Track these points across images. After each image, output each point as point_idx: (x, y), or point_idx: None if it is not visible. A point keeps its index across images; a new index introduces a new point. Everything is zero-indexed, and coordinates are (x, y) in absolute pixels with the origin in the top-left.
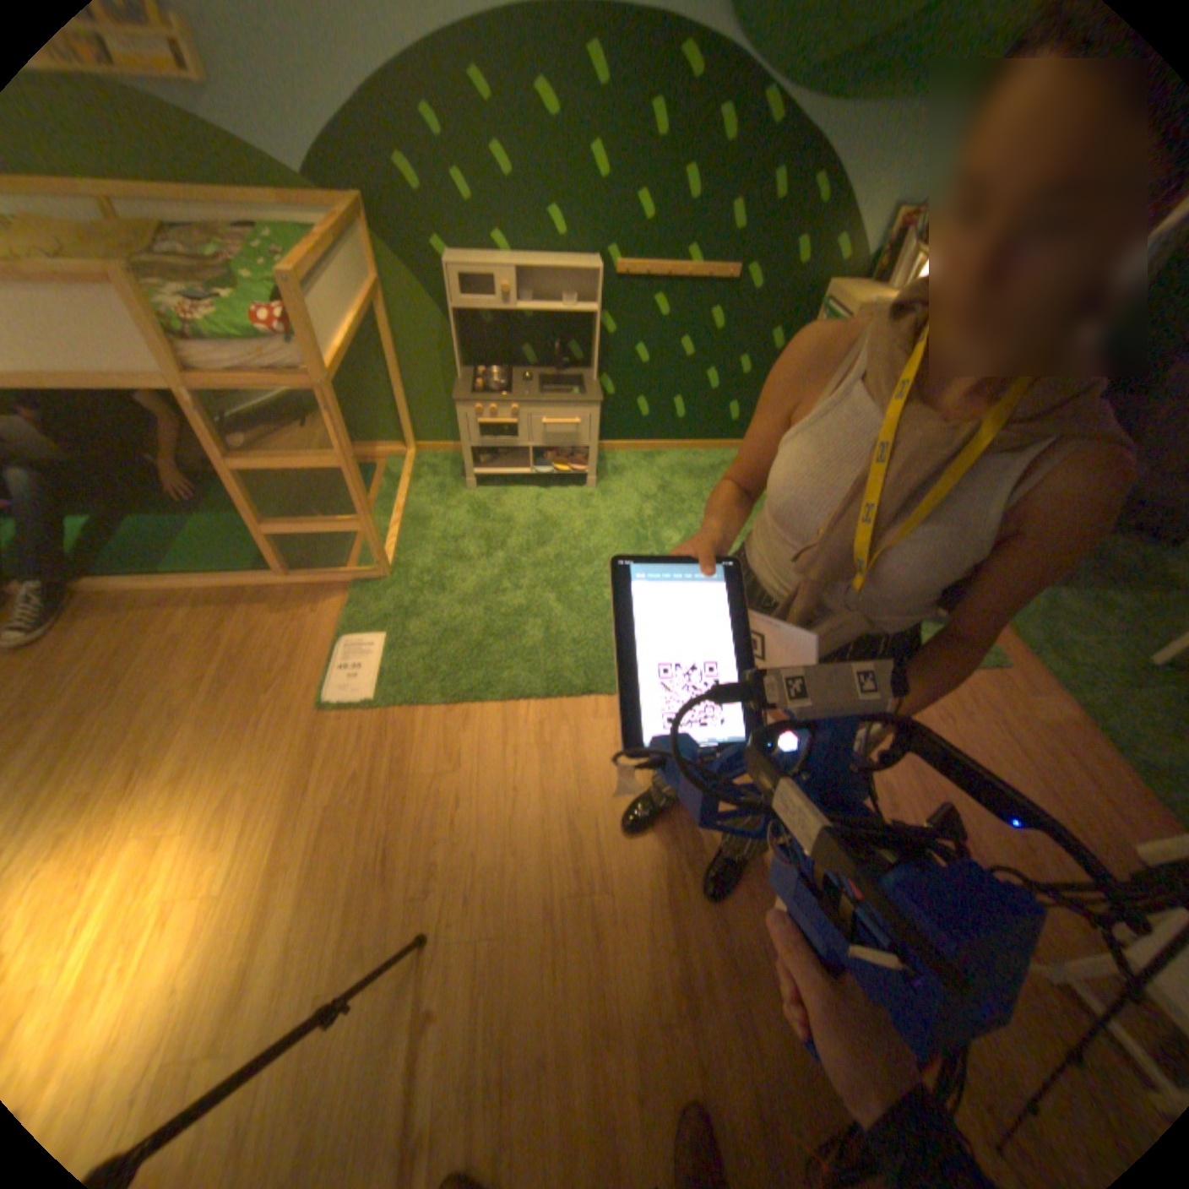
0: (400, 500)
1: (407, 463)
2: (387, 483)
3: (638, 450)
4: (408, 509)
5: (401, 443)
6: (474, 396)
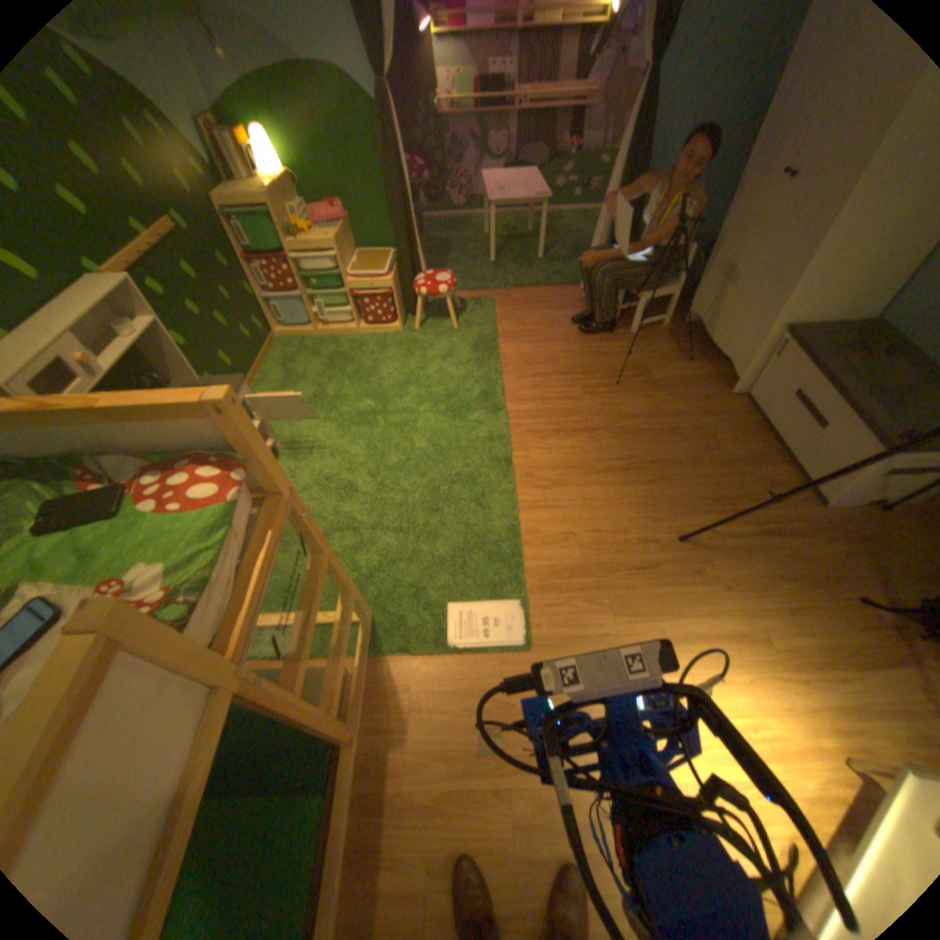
0: None
1: None
2: None
3: None
4: None
5: None
6: None
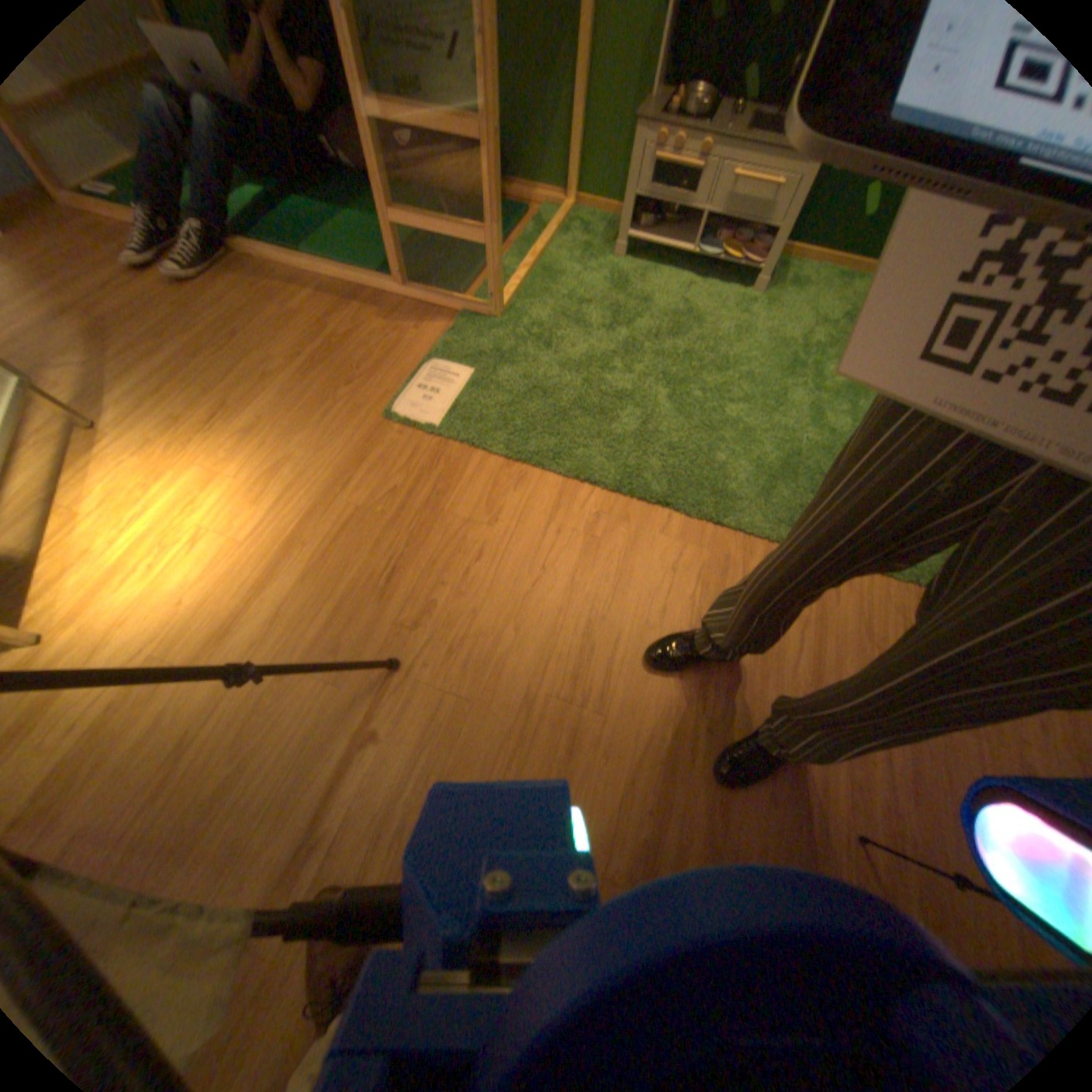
0: (538, 244)
1: (560, 210)
2: (531, 226)
3: (835, 263)
4: (543, 257)
5: (561, 187)
6: (663, 114)
